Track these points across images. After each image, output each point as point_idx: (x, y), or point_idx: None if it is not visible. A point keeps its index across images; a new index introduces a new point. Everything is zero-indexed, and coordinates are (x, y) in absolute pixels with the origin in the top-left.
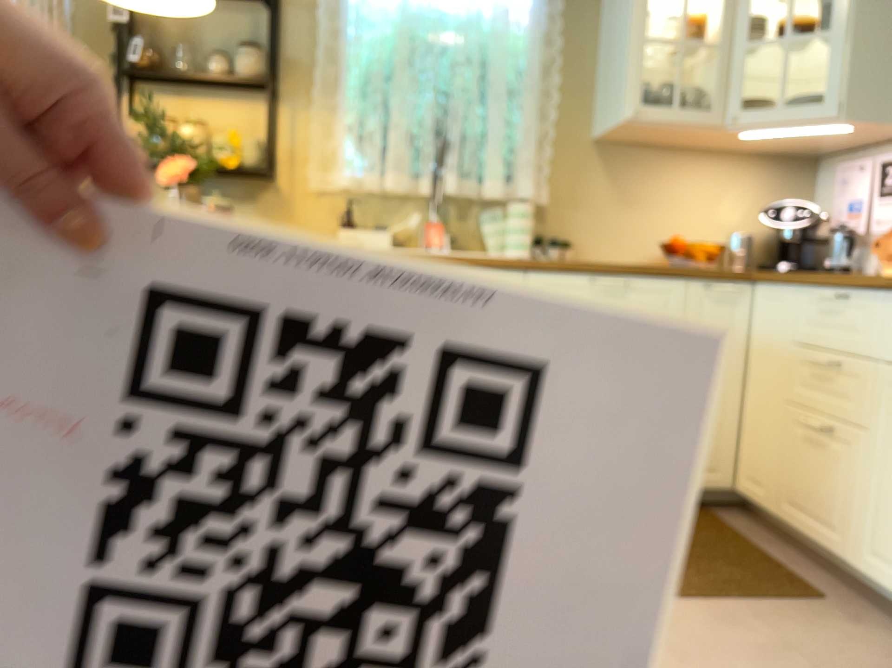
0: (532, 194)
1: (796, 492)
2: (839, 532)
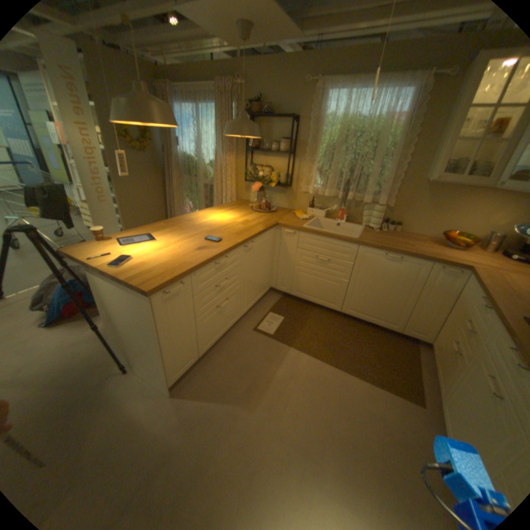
0: (387, 201)
1: (444, 363)
2: (445, 389)
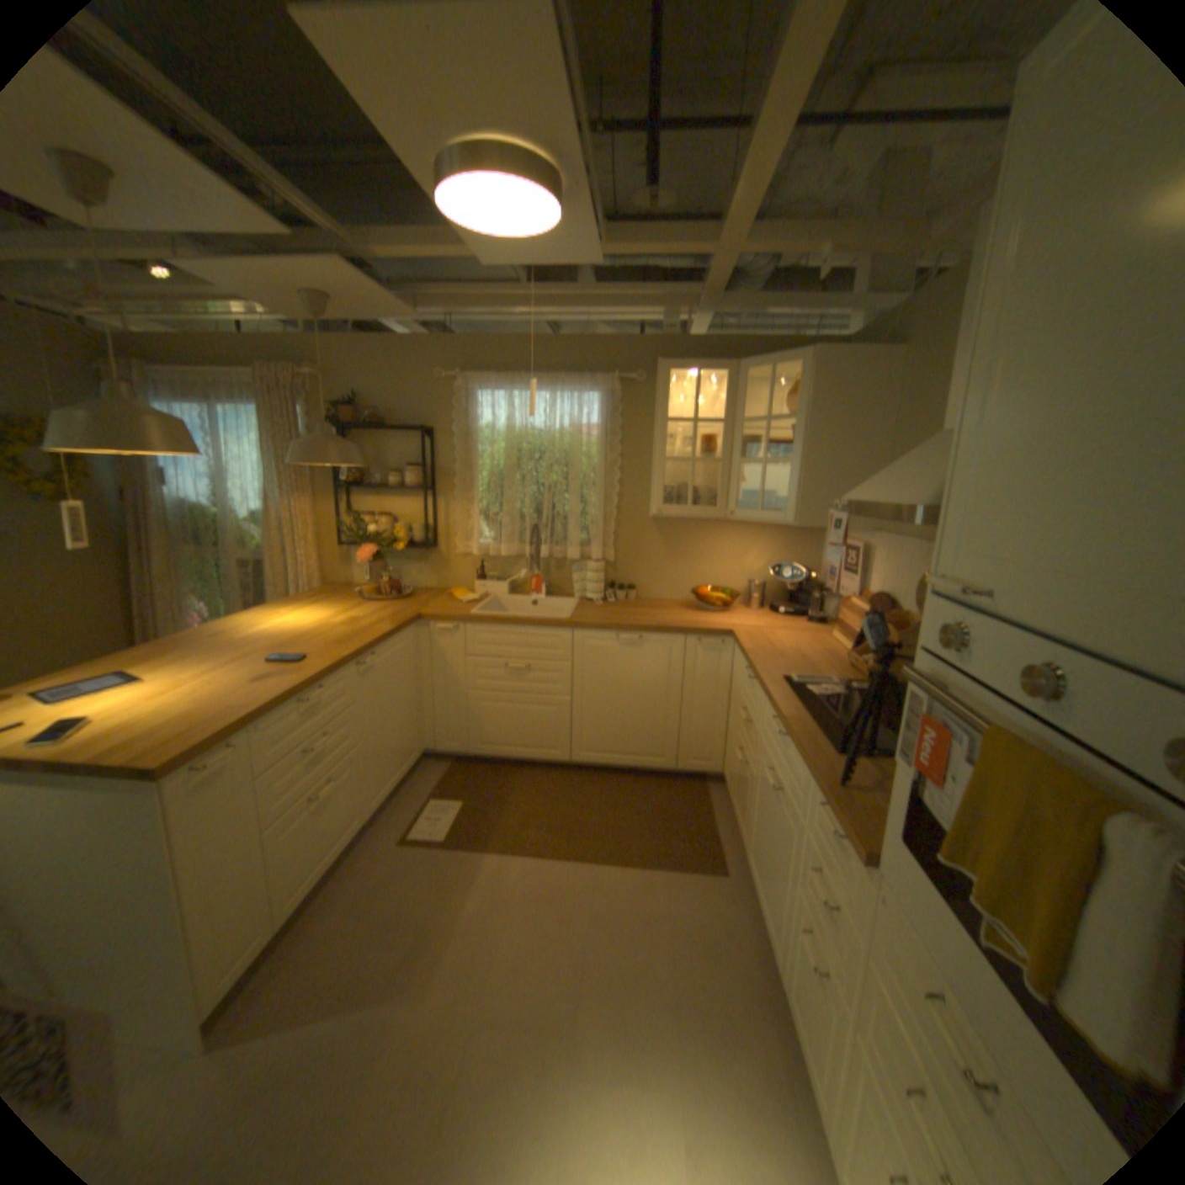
0: (604, 555)
1: (736, 794)
2: (745, 832)
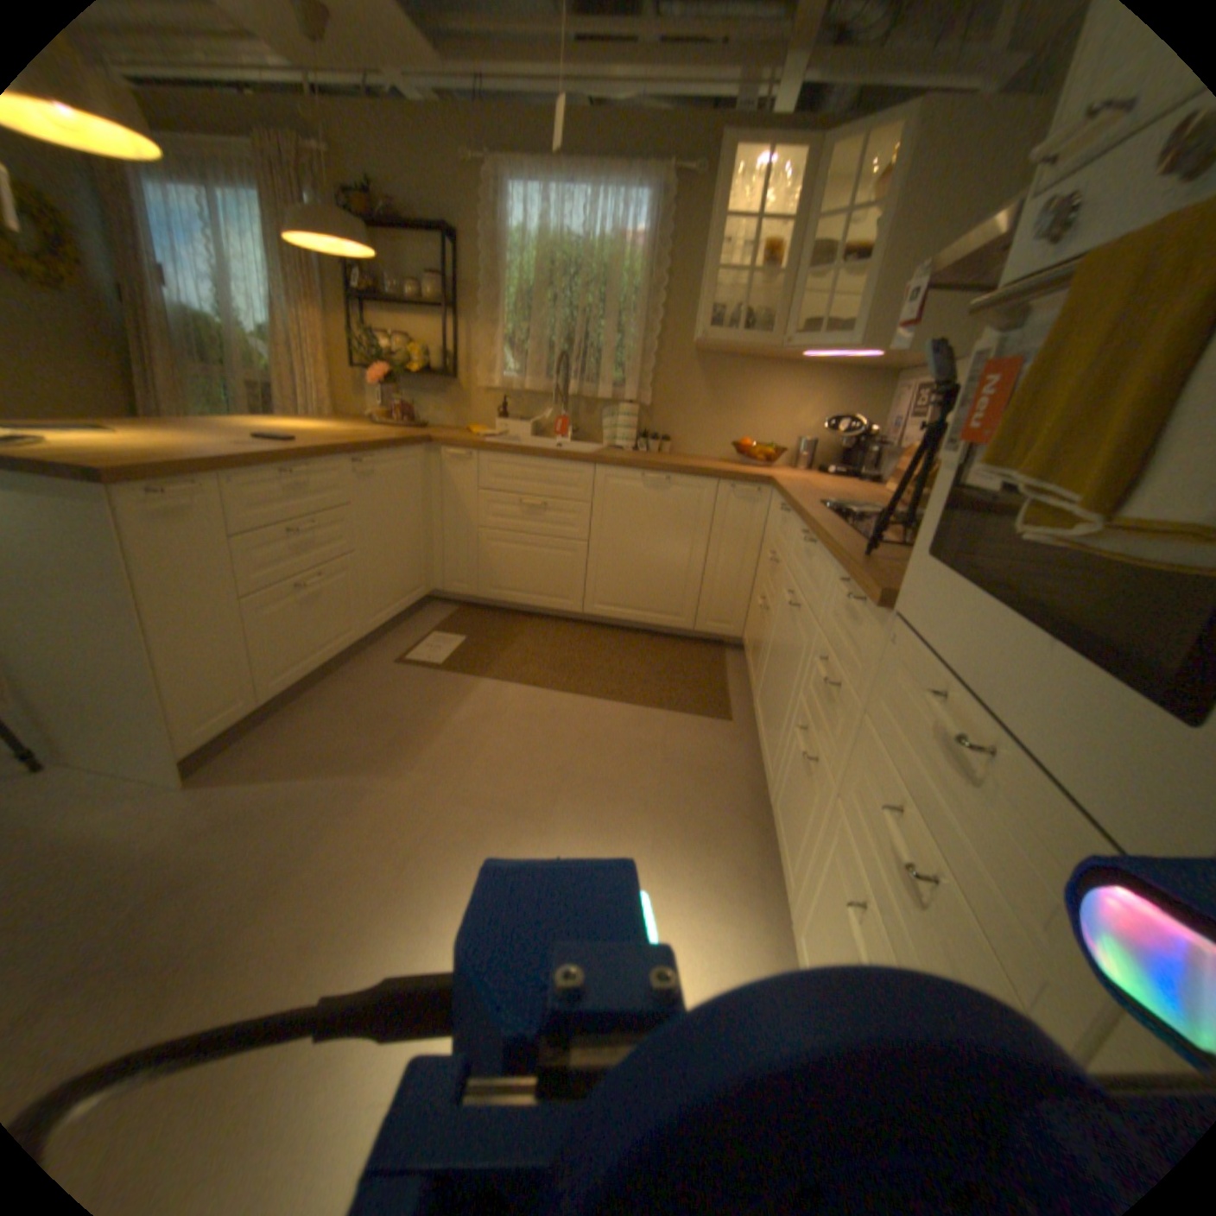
0: (640, 397)
1: (752, 647)
2: (754, 678)
